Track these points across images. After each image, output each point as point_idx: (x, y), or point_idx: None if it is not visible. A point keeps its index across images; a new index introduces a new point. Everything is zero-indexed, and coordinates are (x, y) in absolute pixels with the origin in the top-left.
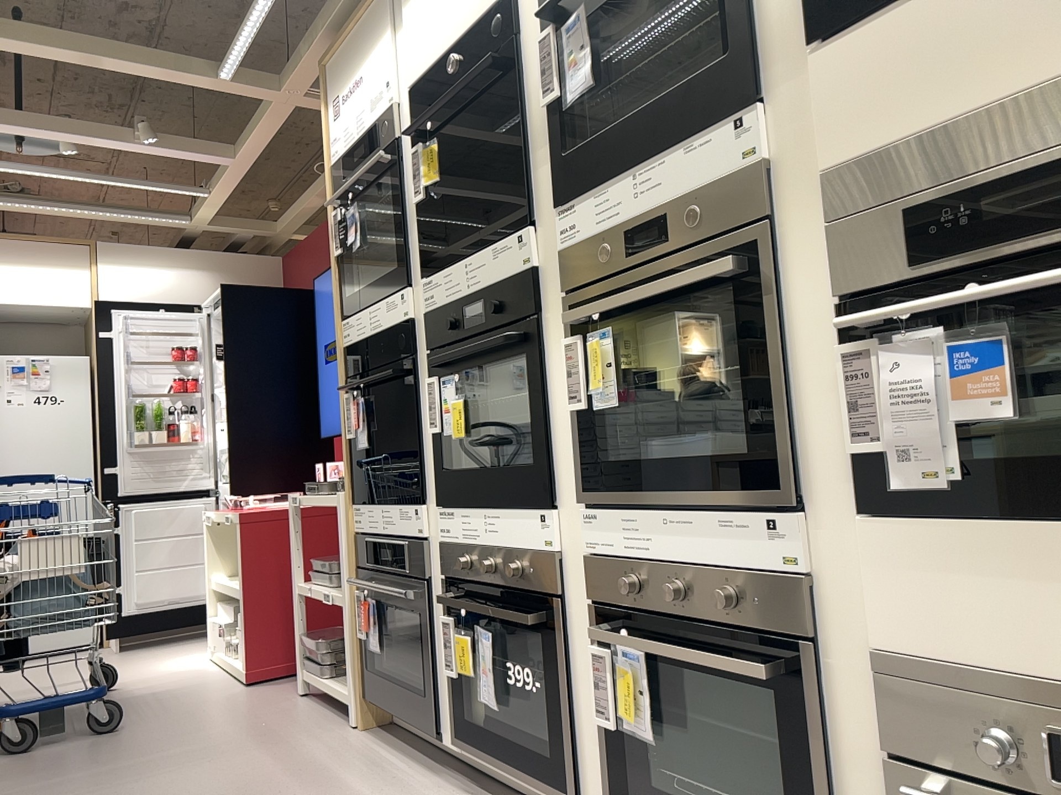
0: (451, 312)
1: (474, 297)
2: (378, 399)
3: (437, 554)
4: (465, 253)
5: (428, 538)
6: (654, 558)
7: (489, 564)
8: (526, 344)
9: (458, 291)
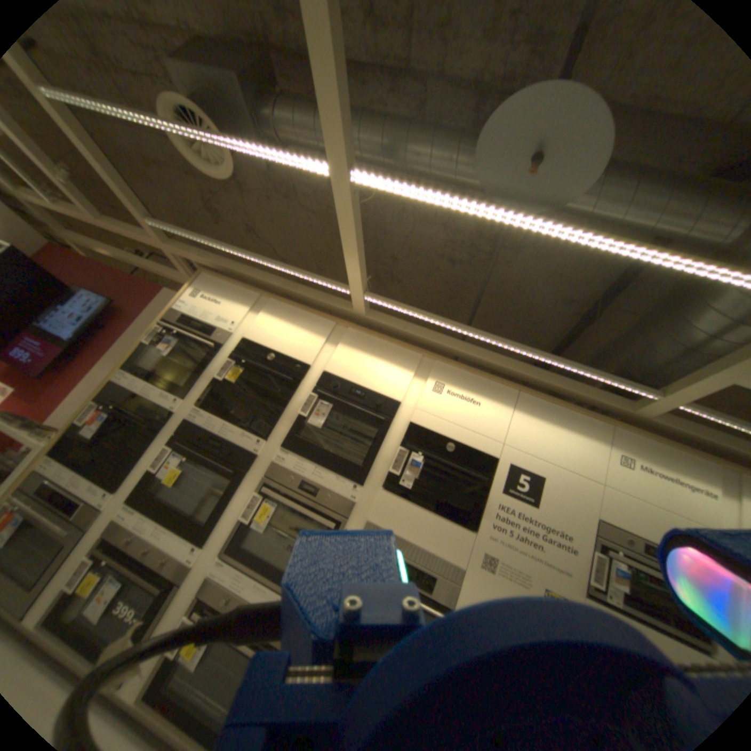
0: (202, 435)
1: (220, 441)
2: (110, 418)
3: (103, 524)
4: (227, 421)
5: (104, 513)
6: (240, 597)
7: (144, 553)
8: (234, 480)
9: (212, 430)
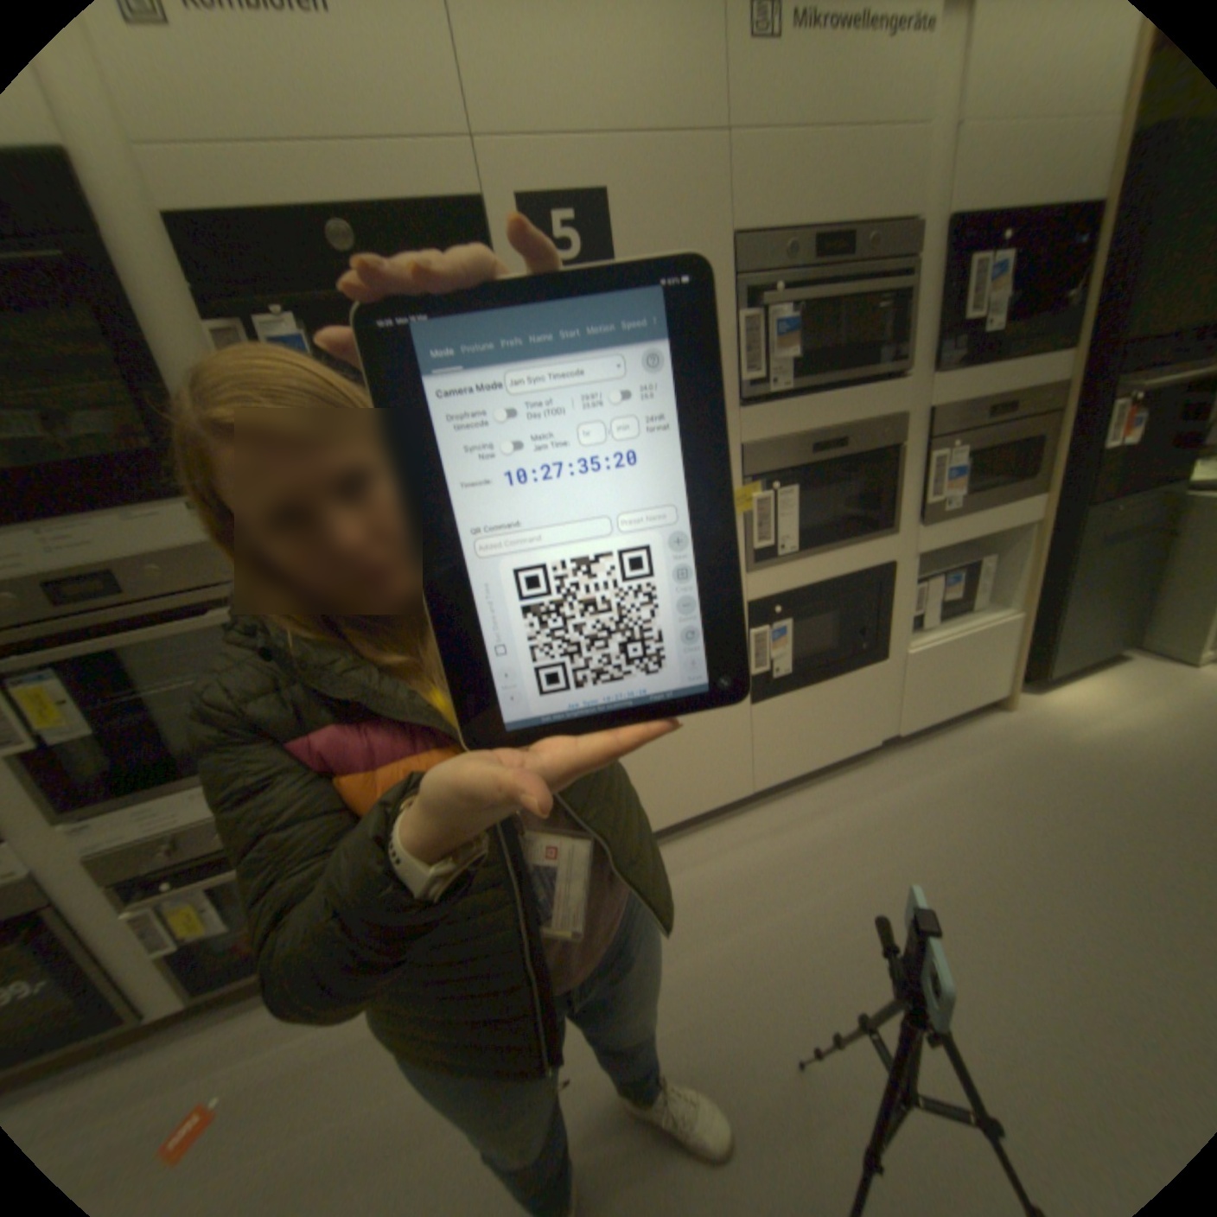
0: None
1: None
2: None
3: None
4: None
5: None
6: (182, 826)
7: None
8: None
9: None
